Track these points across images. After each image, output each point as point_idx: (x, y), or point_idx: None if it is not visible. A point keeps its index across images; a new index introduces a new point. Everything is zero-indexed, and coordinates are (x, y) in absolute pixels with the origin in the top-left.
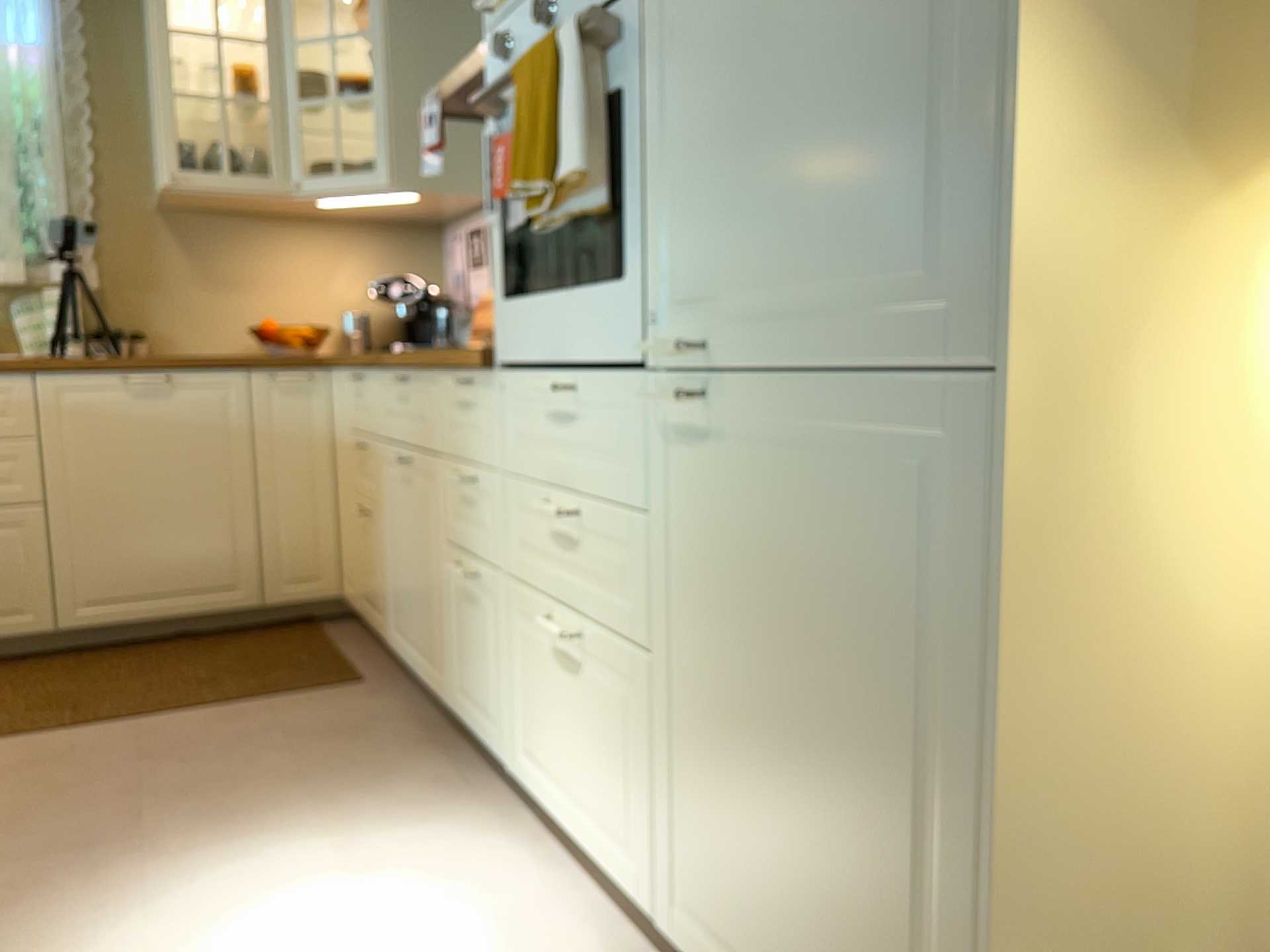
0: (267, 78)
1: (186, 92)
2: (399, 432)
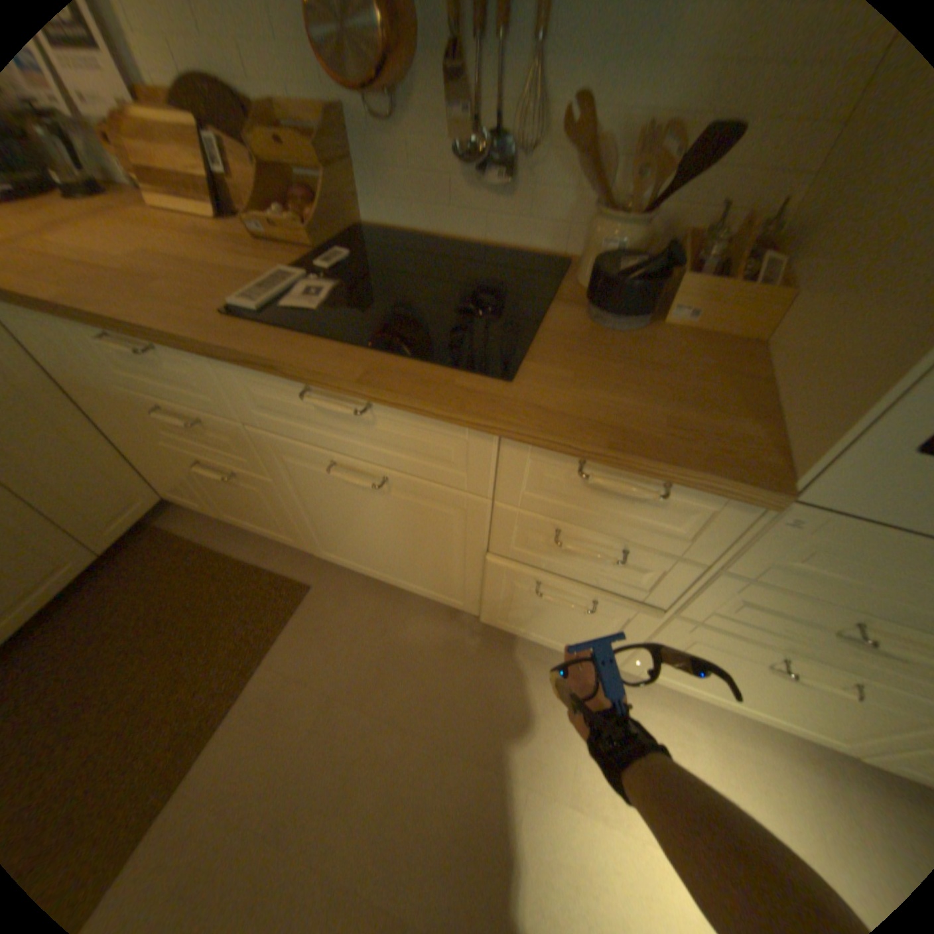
0: None
1: None
2: (330, 441)
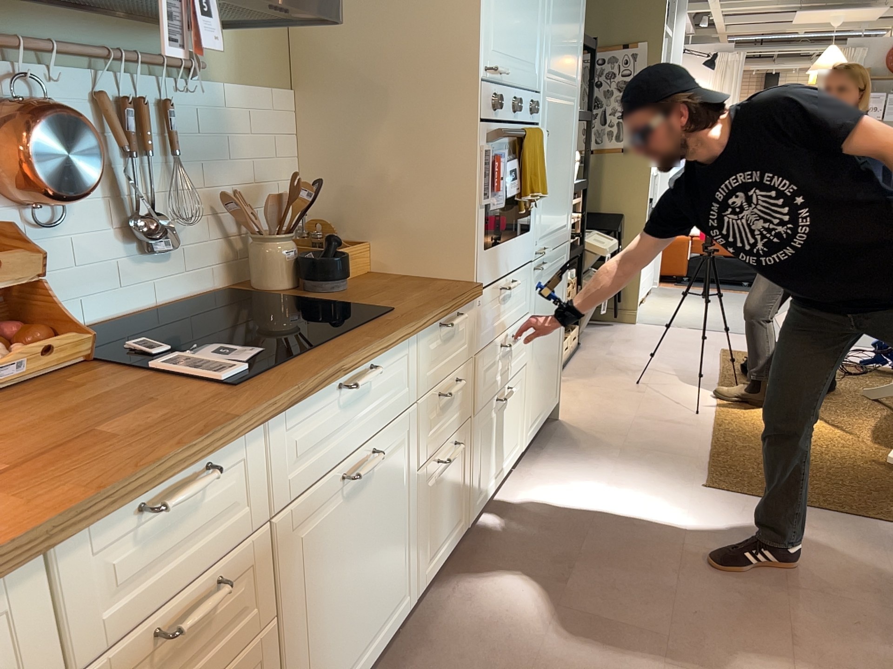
0: None
1: None
2: (341, 449)
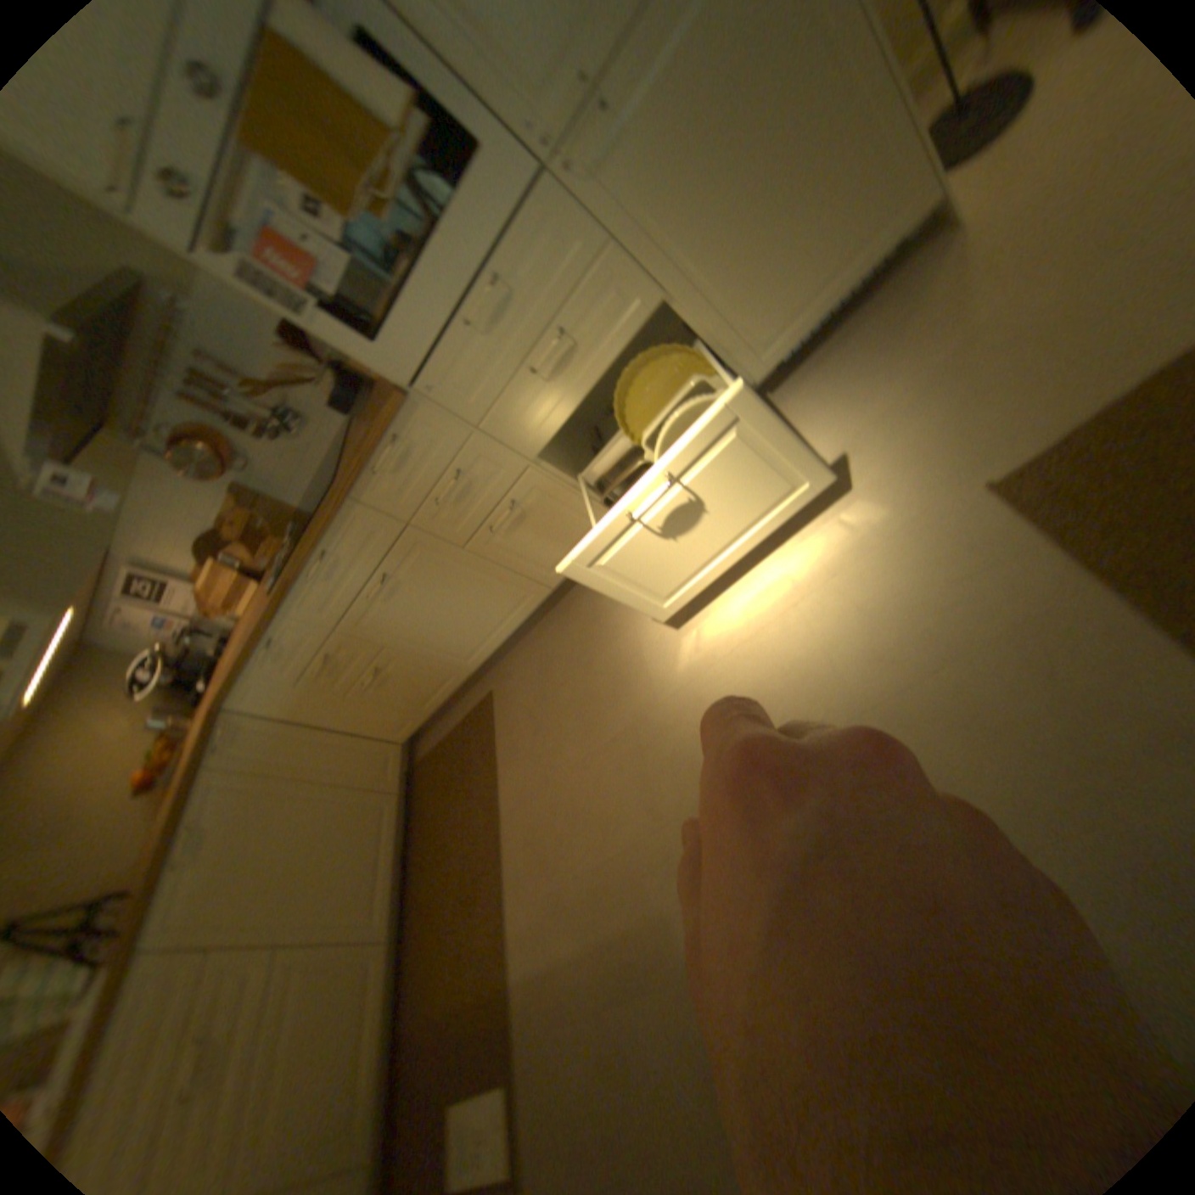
0: None
1: None
2: (354, 587)
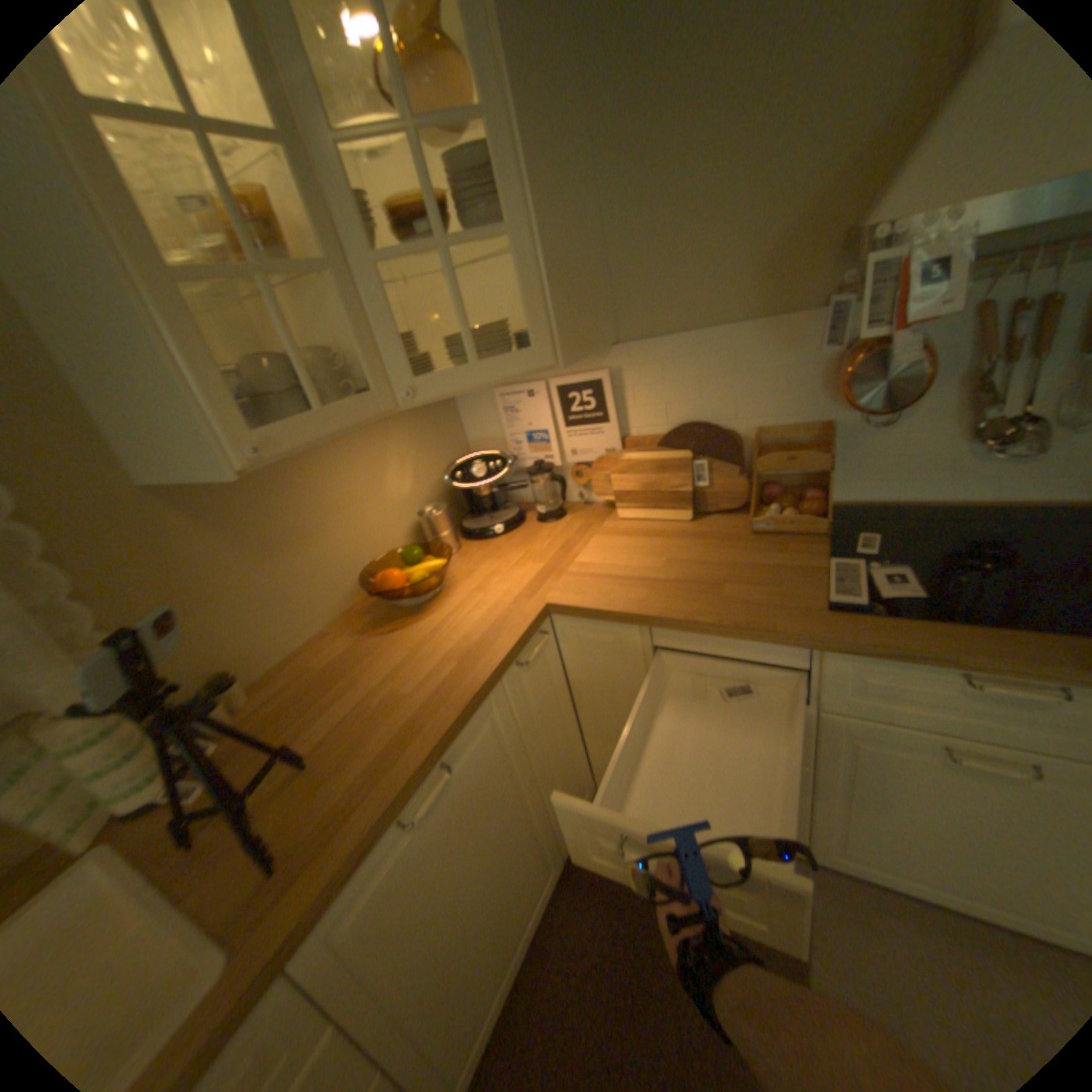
0: (307, 215)
1: (194, 266)
2: (962, 728)
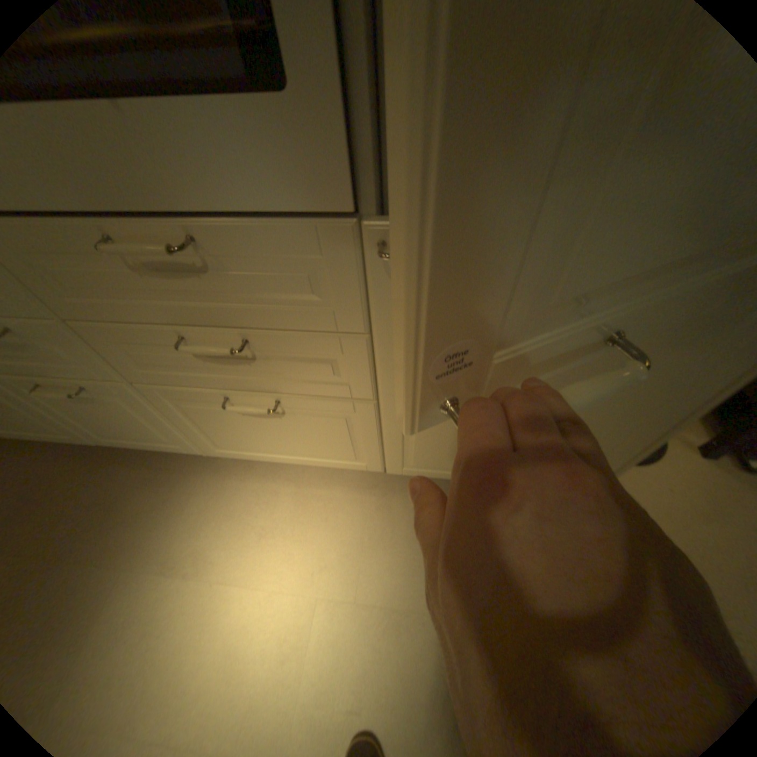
0: None
1: None
2: None
